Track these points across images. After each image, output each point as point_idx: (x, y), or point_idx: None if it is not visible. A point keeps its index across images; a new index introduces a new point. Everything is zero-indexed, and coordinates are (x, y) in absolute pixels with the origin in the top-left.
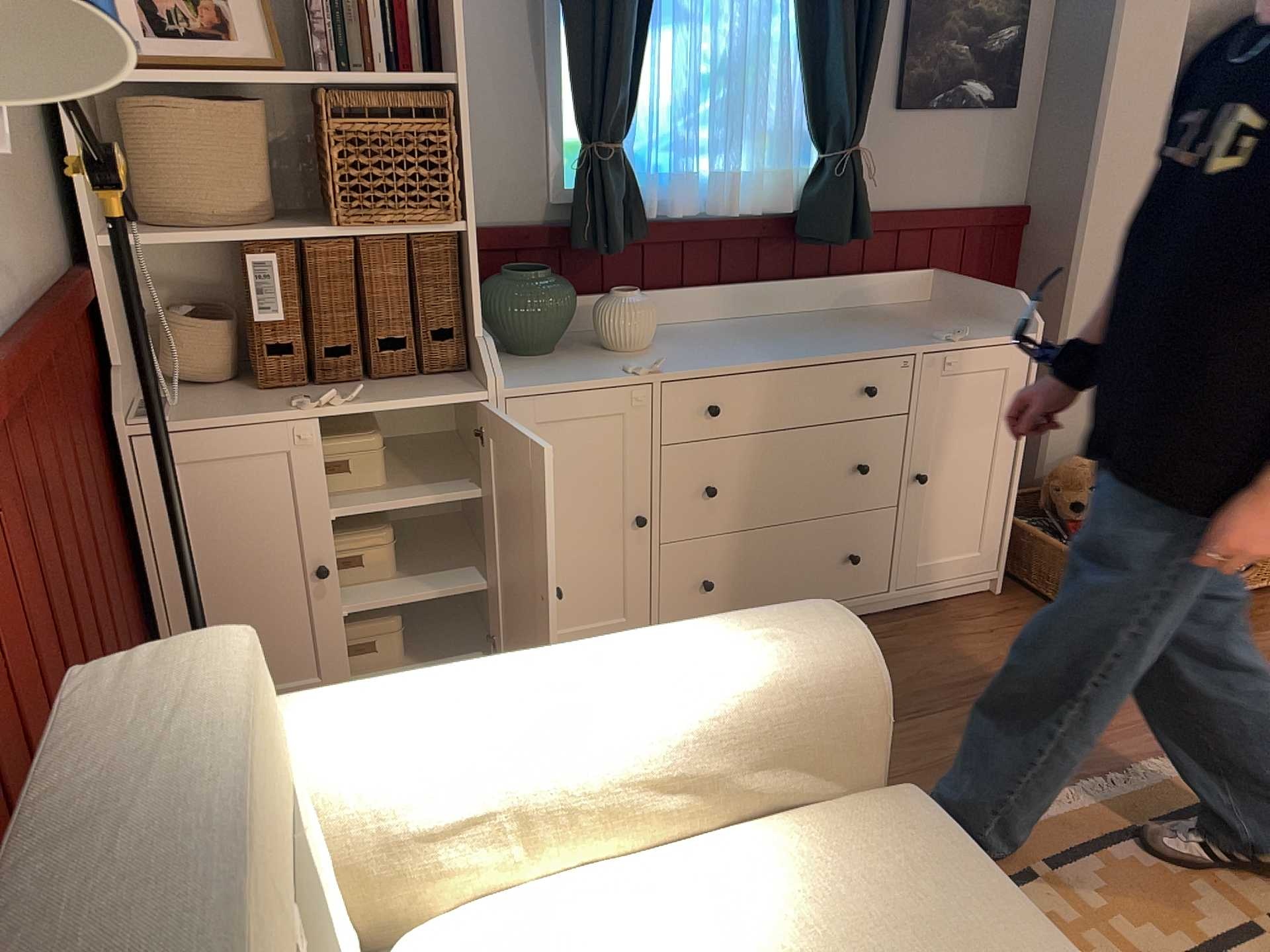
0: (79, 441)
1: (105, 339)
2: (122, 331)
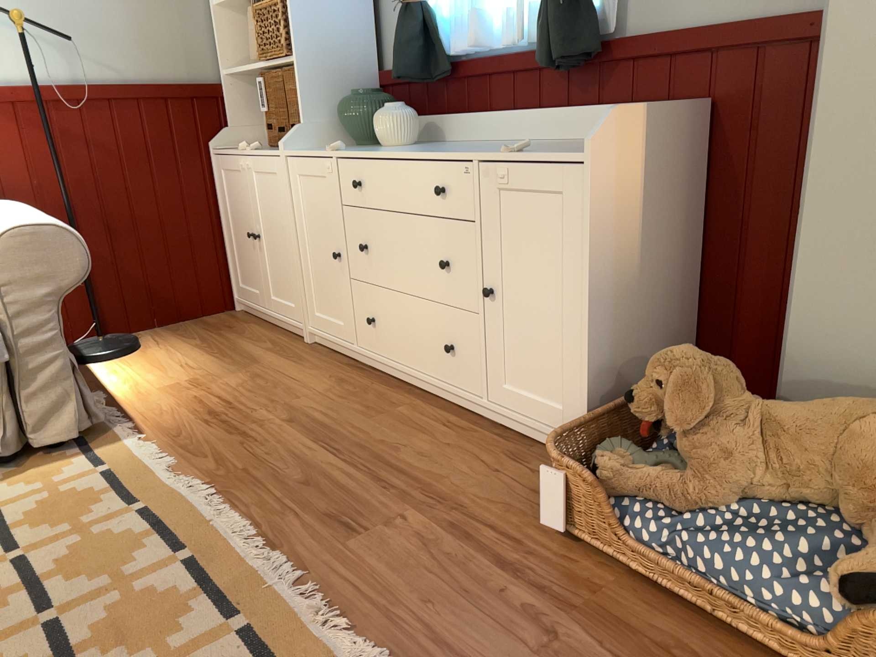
0: (162, 143)
1: (227, 116)
2: (242, 115)
